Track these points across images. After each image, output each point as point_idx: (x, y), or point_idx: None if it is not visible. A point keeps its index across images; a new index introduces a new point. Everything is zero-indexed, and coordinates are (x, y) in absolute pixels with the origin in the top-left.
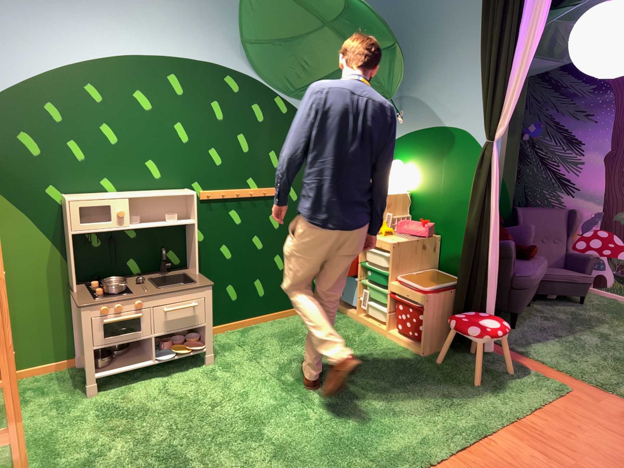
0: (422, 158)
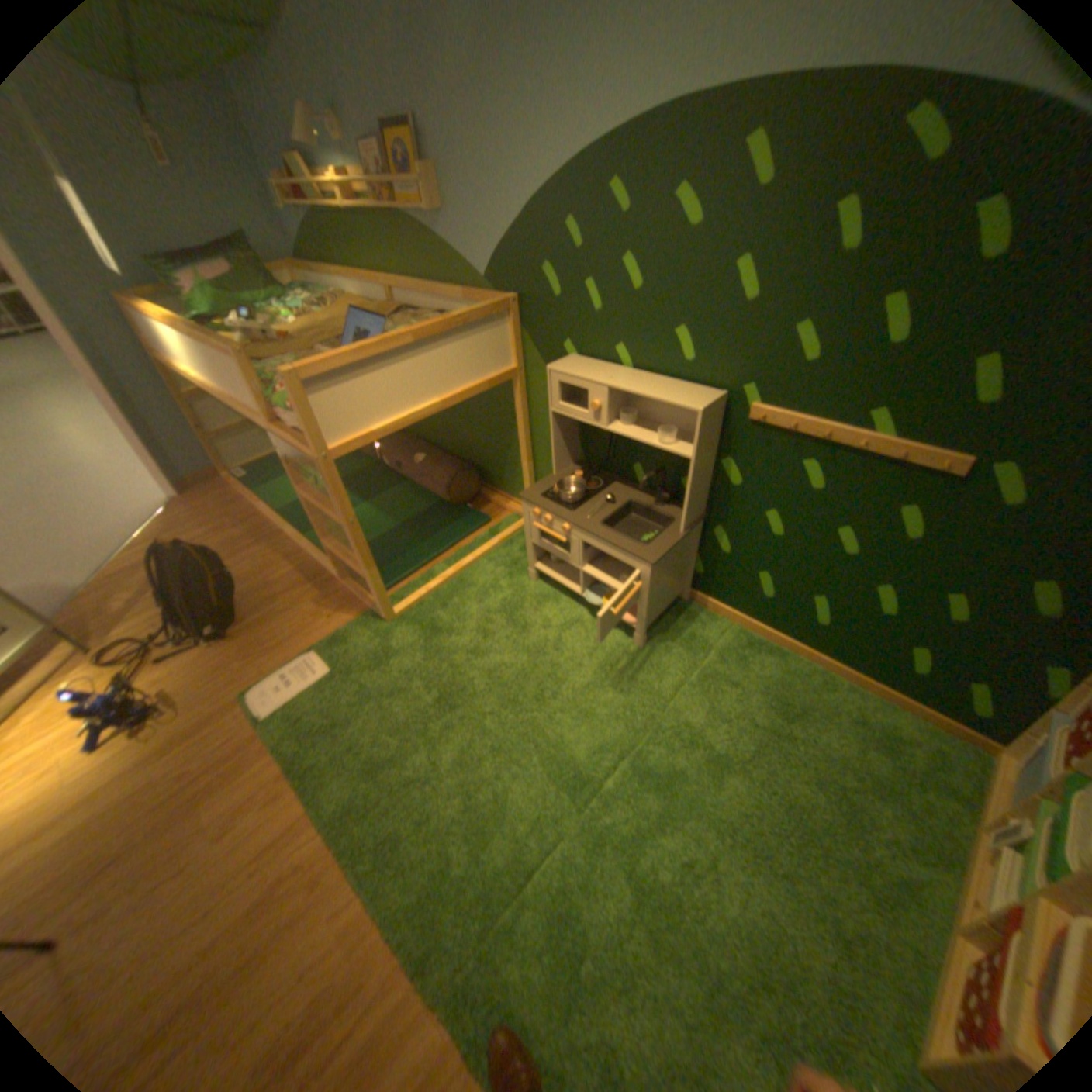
0: None
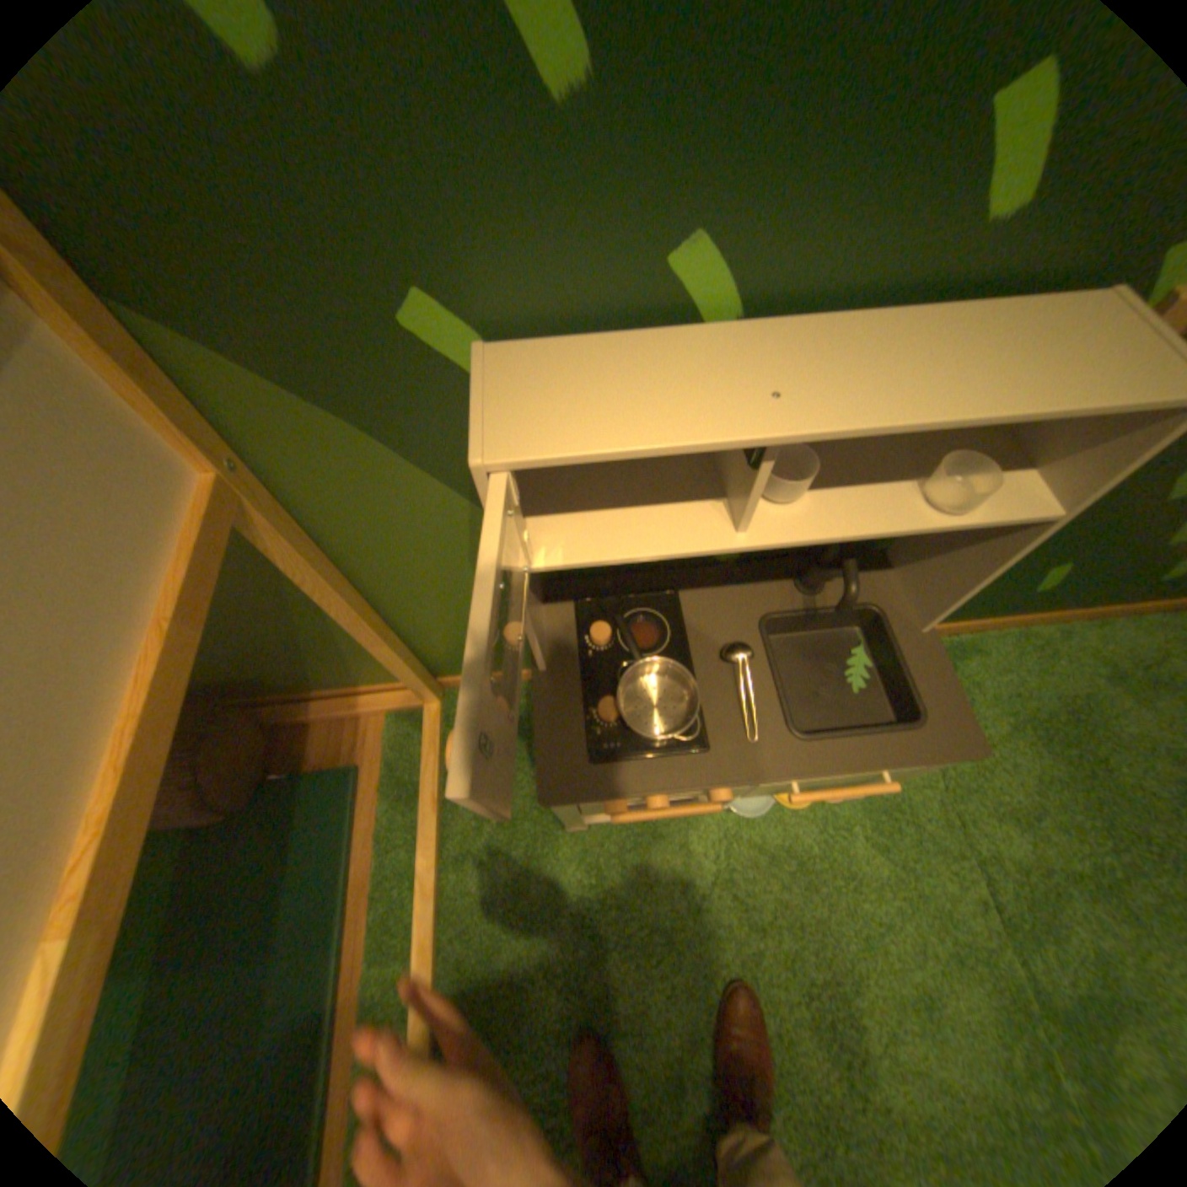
0: None
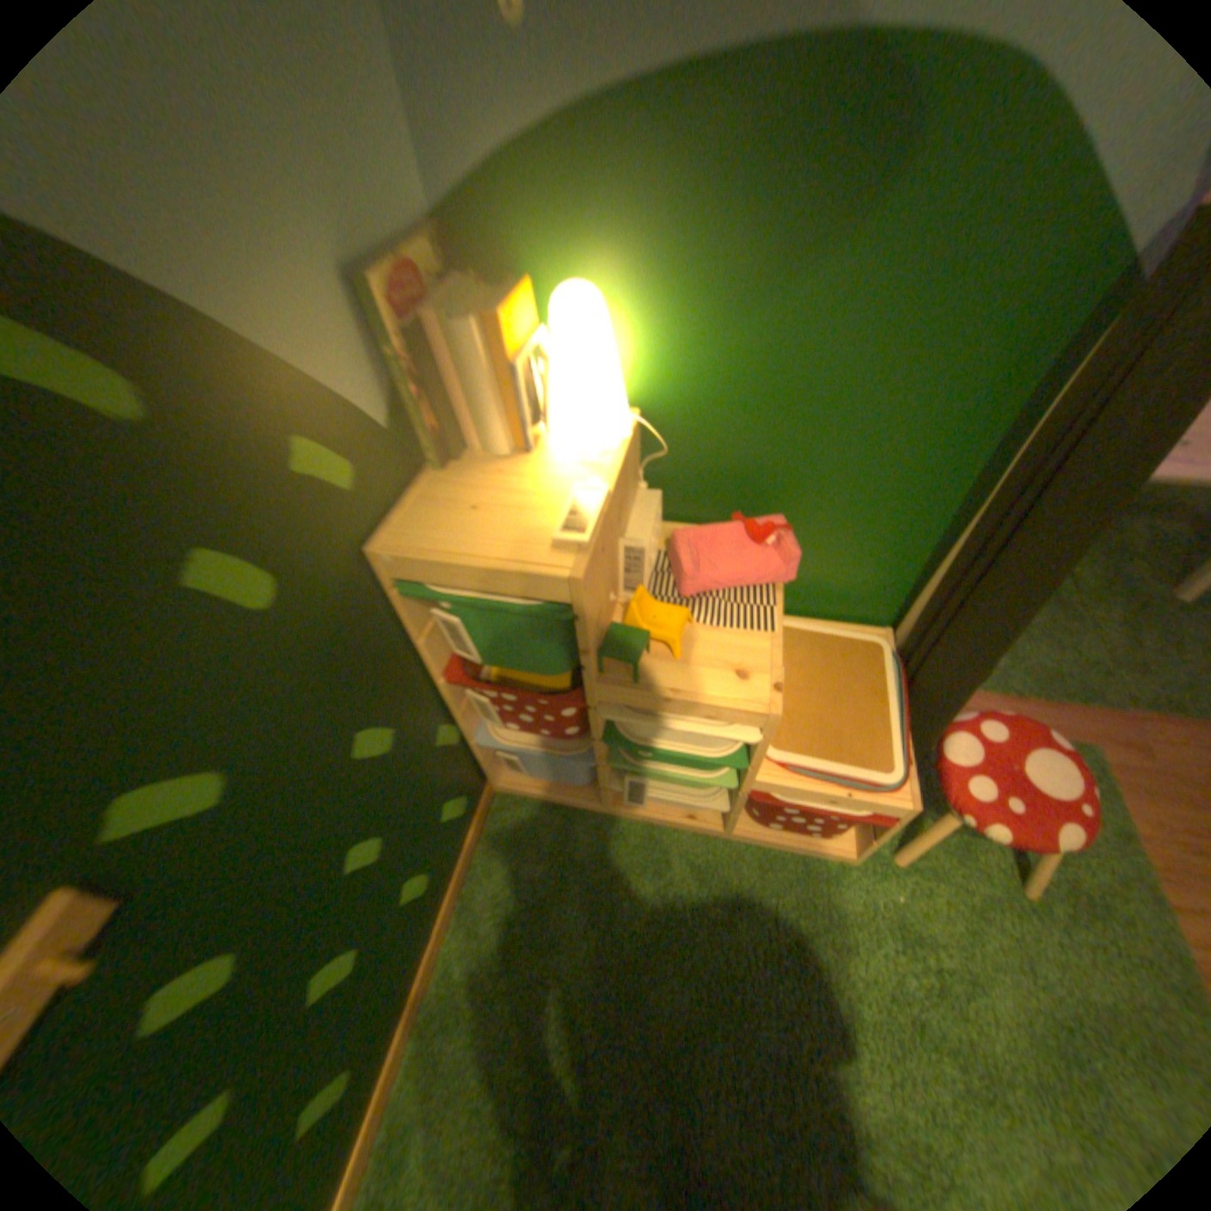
0: (689, 250)
